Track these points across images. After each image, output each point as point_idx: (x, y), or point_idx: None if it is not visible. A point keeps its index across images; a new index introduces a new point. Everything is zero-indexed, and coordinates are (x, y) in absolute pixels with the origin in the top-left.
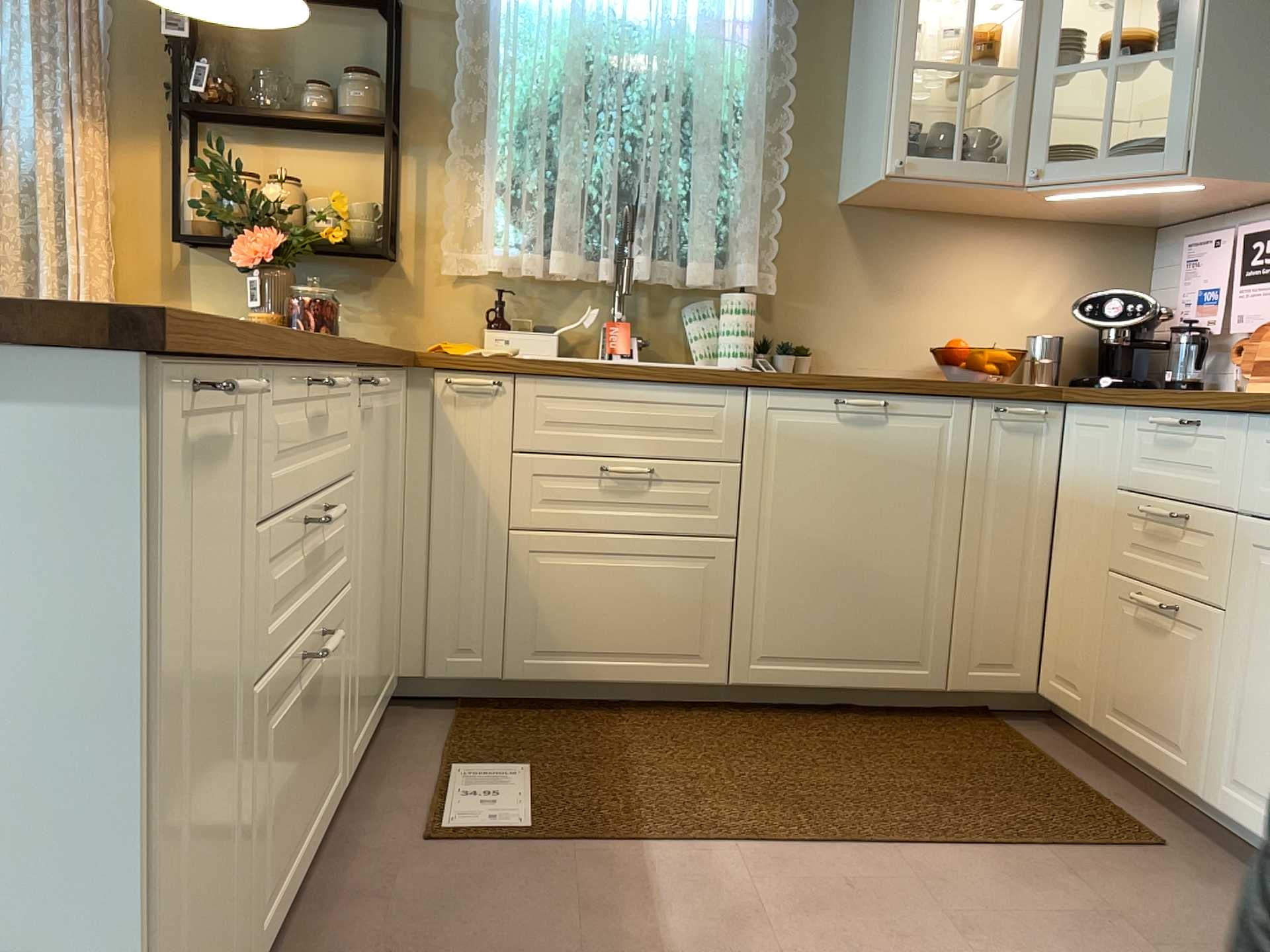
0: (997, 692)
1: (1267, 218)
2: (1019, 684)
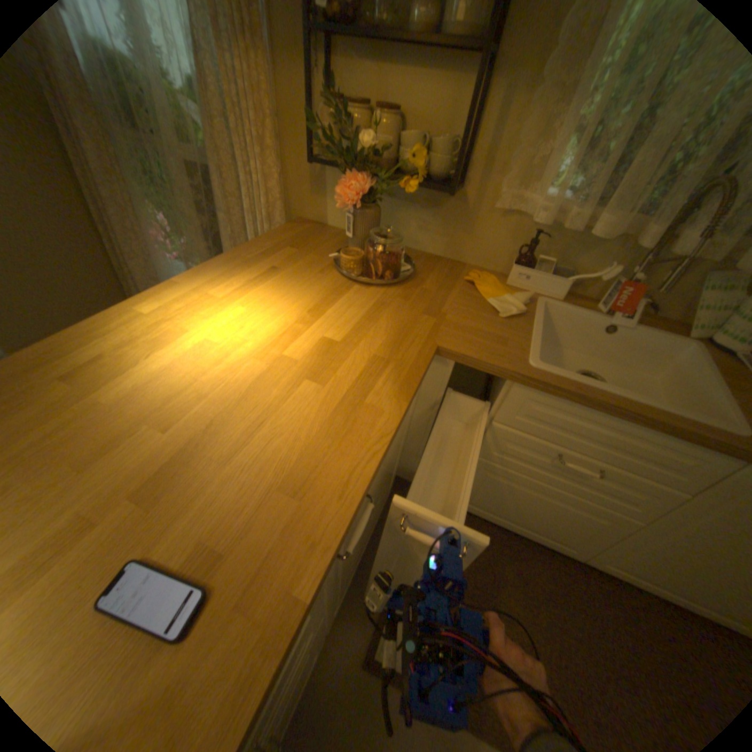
0: None
1: None
2: None
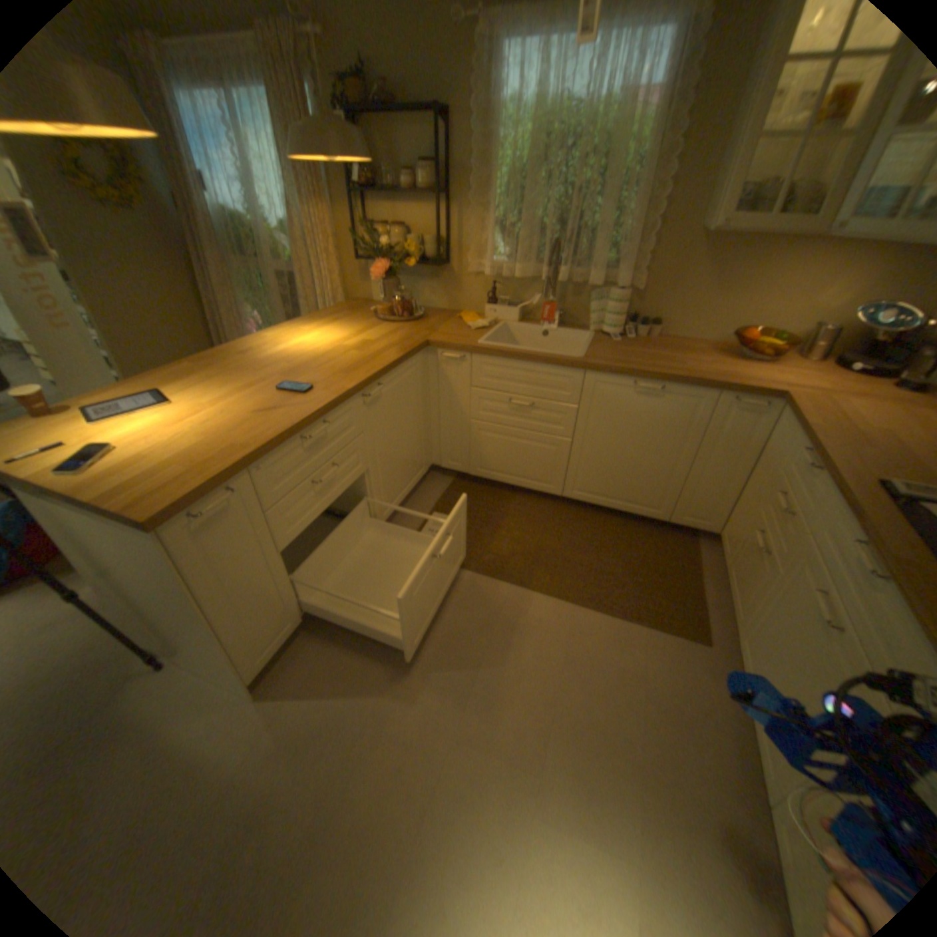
0: (696, 529)
1: None
2: (710, 529)
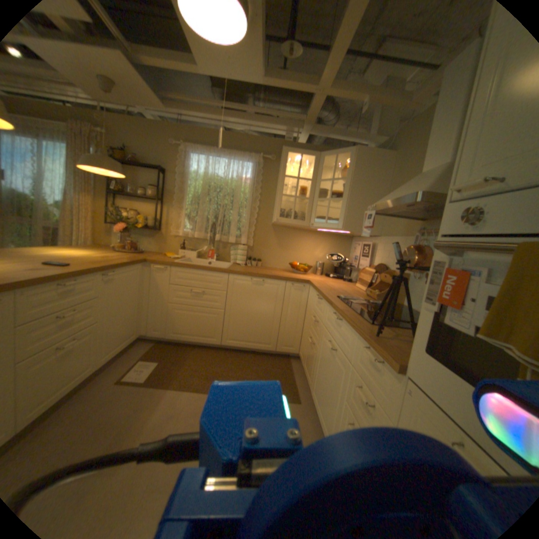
0: (287, 353)
1: (369, 240)
2: (293, 351)
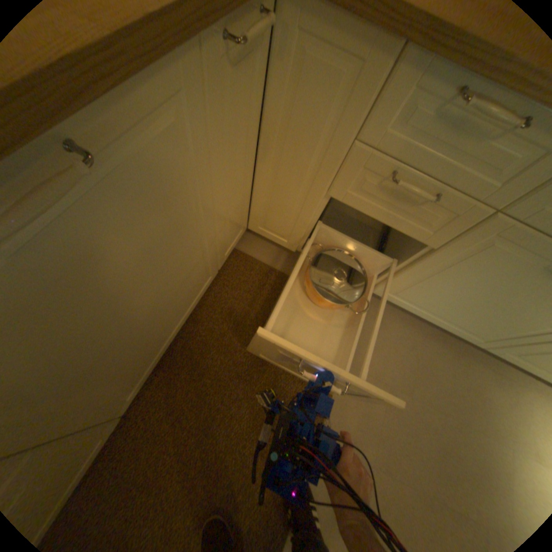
0: (234, 246)
1: None
2: (241, 233)
